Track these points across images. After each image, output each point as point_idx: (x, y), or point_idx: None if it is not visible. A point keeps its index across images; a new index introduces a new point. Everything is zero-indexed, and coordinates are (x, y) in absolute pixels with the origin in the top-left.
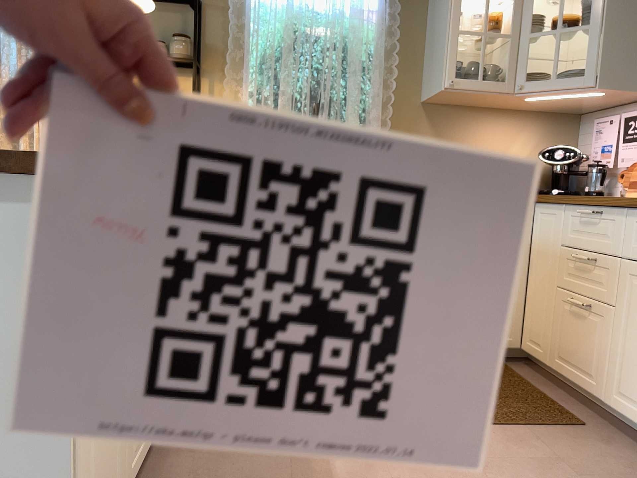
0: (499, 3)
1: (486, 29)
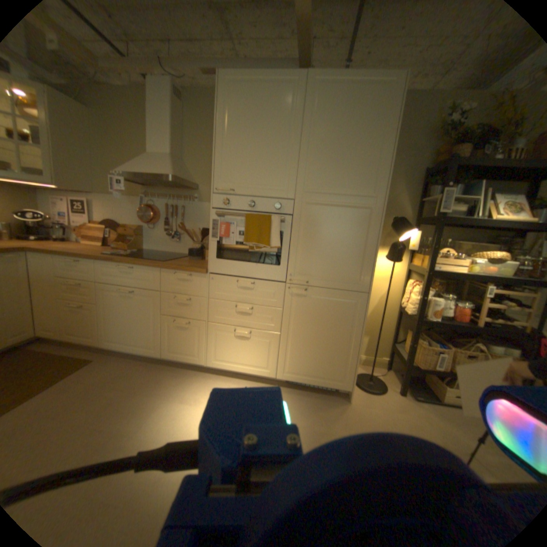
0: None
1: None
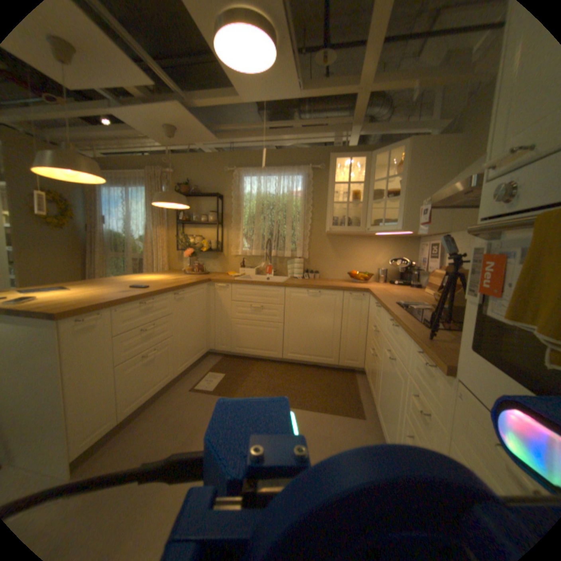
0: (360, 184)
1: (354, 198)
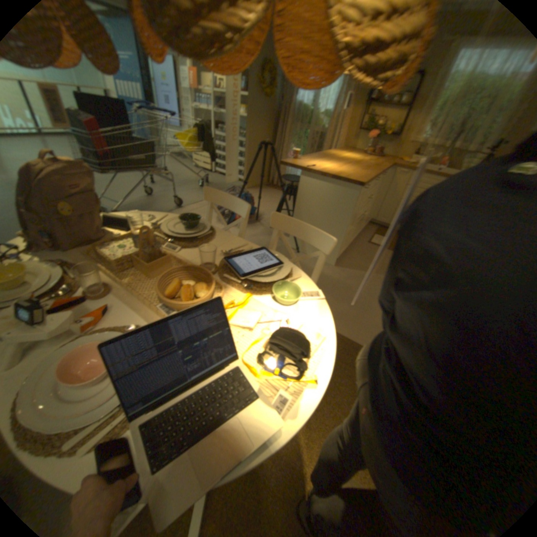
0: None
1: None
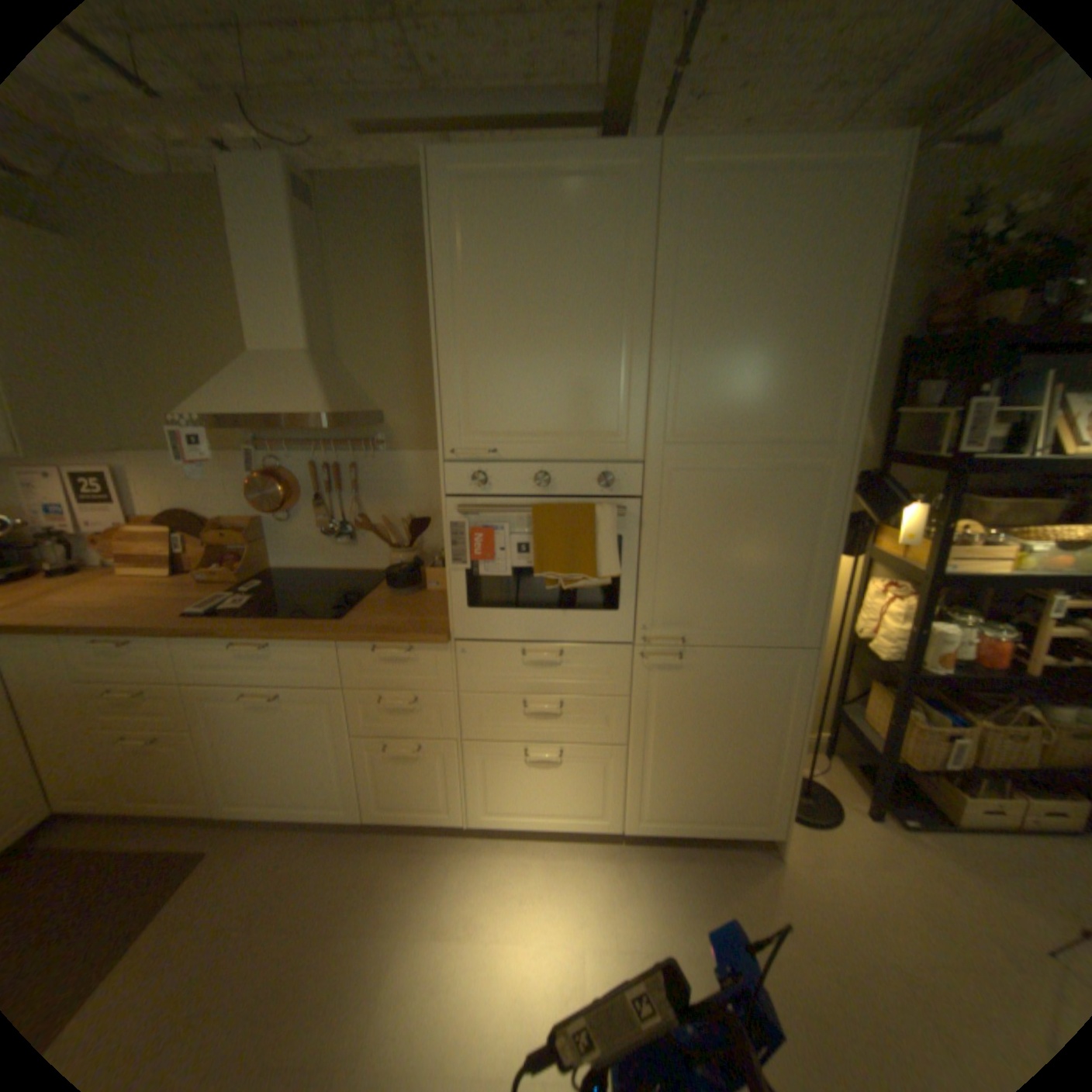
0: None
1: None
